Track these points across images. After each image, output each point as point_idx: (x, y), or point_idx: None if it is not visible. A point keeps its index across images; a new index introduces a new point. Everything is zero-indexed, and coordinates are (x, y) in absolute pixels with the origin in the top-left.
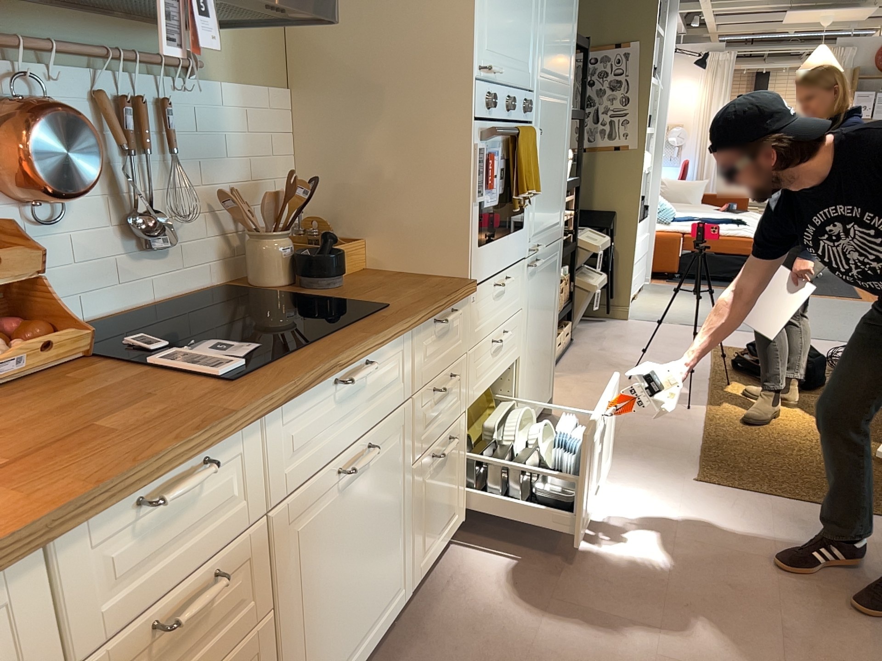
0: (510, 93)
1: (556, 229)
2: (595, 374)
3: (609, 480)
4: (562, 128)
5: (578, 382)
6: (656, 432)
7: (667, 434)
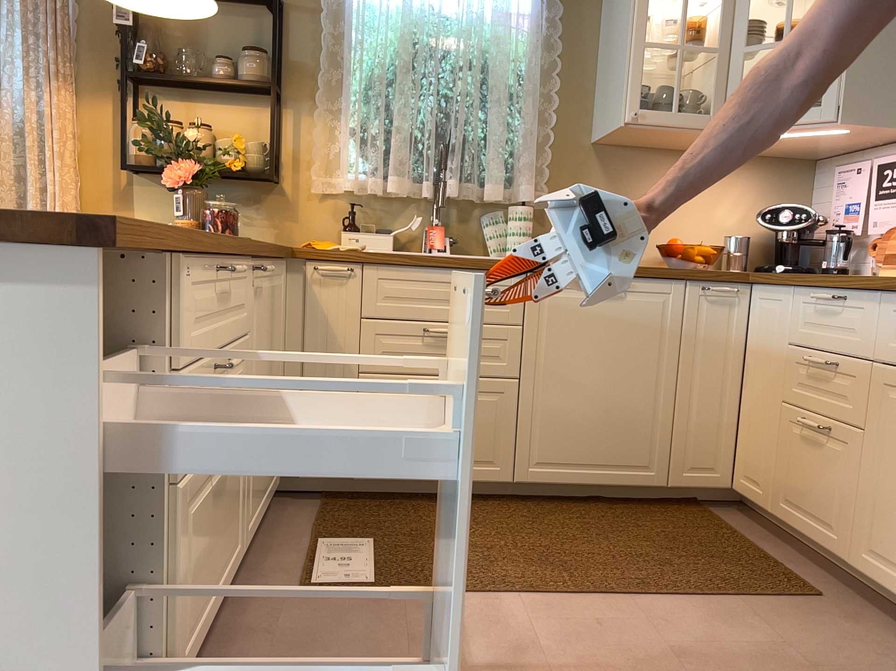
0: None
1: None
2: None
3: None
4: None
5: None
6: None
7: None
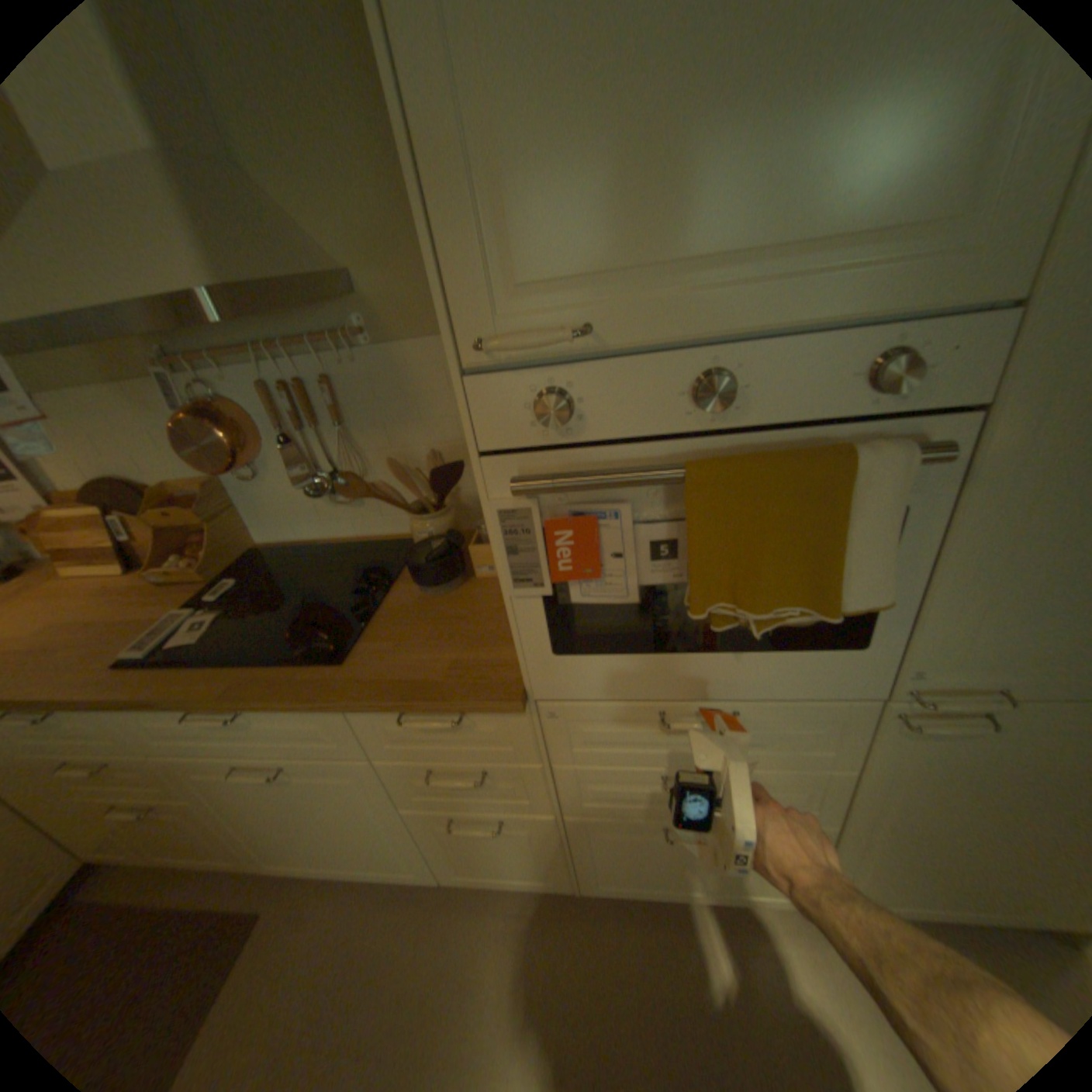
0: (723, 354)
1: None
2: None
3: None
4: None
5: None
6: None
7: None
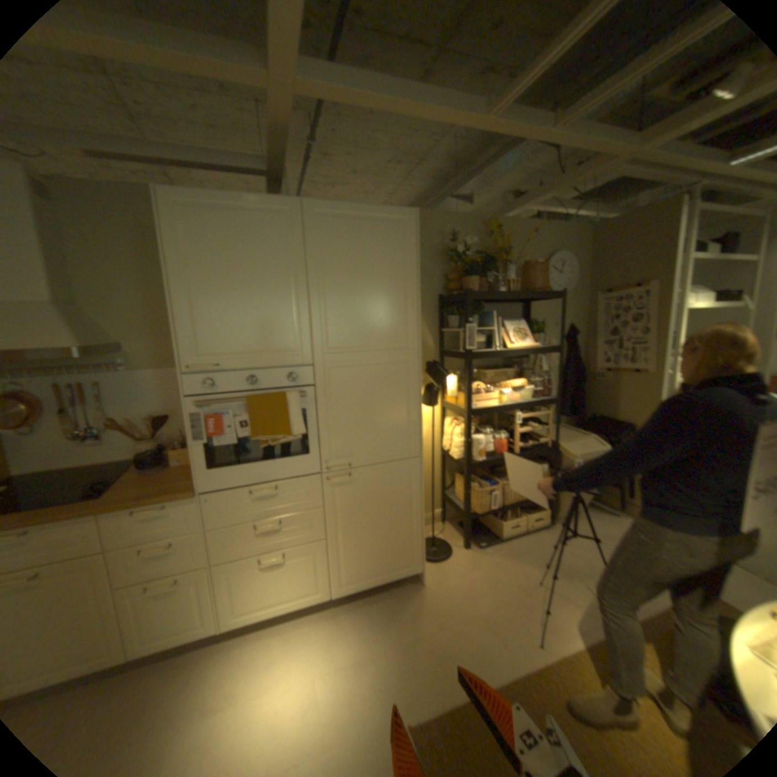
0: (253, 373)
1: (399, 452)
2: (517, 567)
3: (358, 671)
4: (396, 381)
5: (491, 568)
6: (467, 655)
7: (474, 663)
